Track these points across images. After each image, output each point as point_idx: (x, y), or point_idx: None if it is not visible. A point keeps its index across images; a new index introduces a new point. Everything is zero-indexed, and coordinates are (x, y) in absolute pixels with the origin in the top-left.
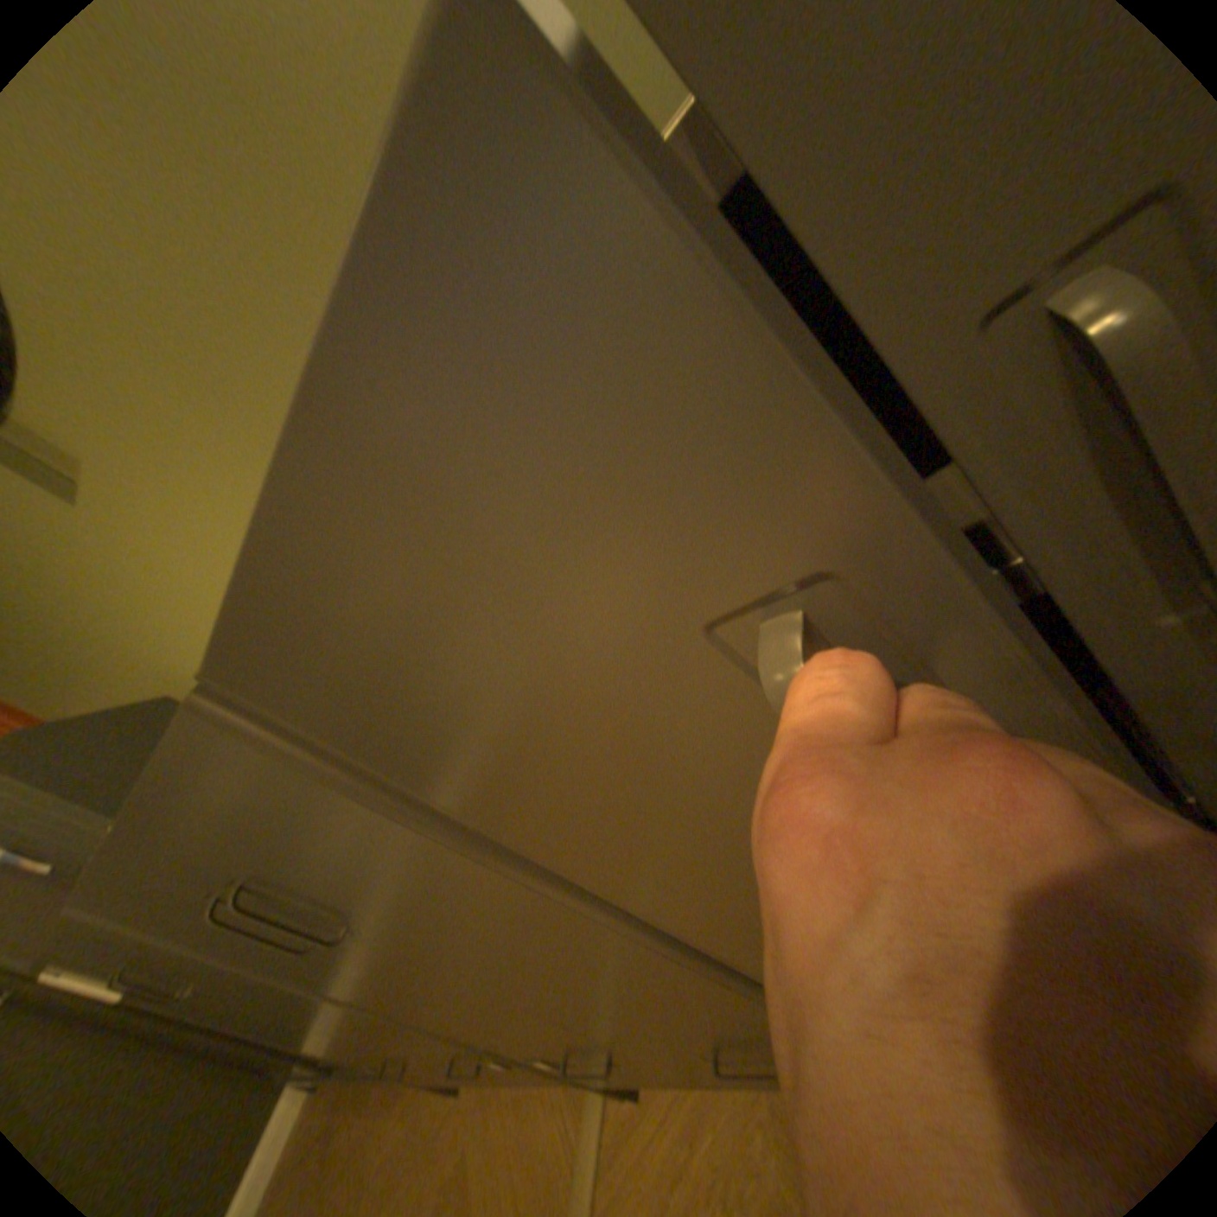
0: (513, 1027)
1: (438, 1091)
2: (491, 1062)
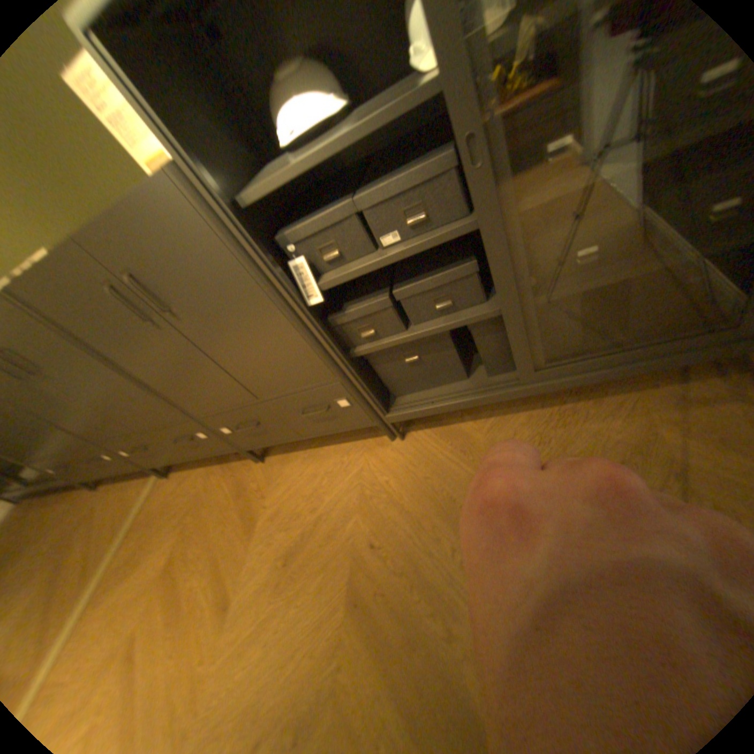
0: (104, 424)
1: (86, 491)
2: (103, 453)
